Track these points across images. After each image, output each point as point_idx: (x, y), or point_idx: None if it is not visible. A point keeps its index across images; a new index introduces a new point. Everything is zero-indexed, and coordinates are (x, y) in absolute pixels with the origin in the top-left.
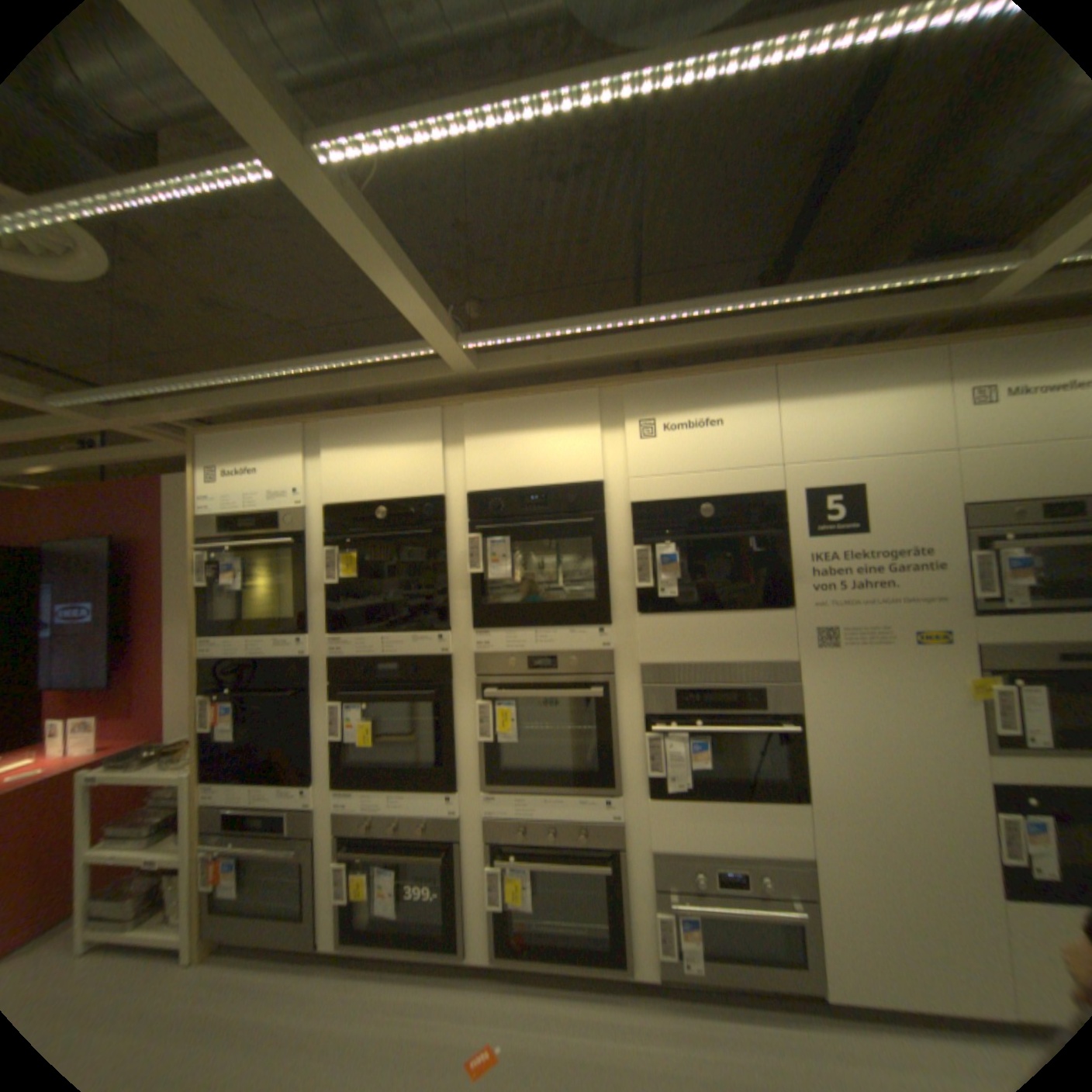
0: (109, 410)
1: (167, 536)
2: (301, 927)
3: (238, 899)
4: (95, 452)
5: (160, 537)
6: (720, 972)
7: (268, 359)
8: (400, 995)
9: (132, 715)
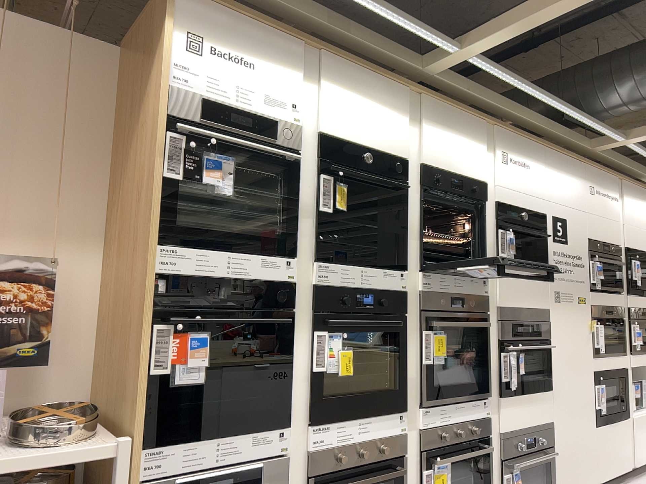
0: None
1: None
2: None
3: None
4: None
5: None
6: None
7: None
8: None
9: None
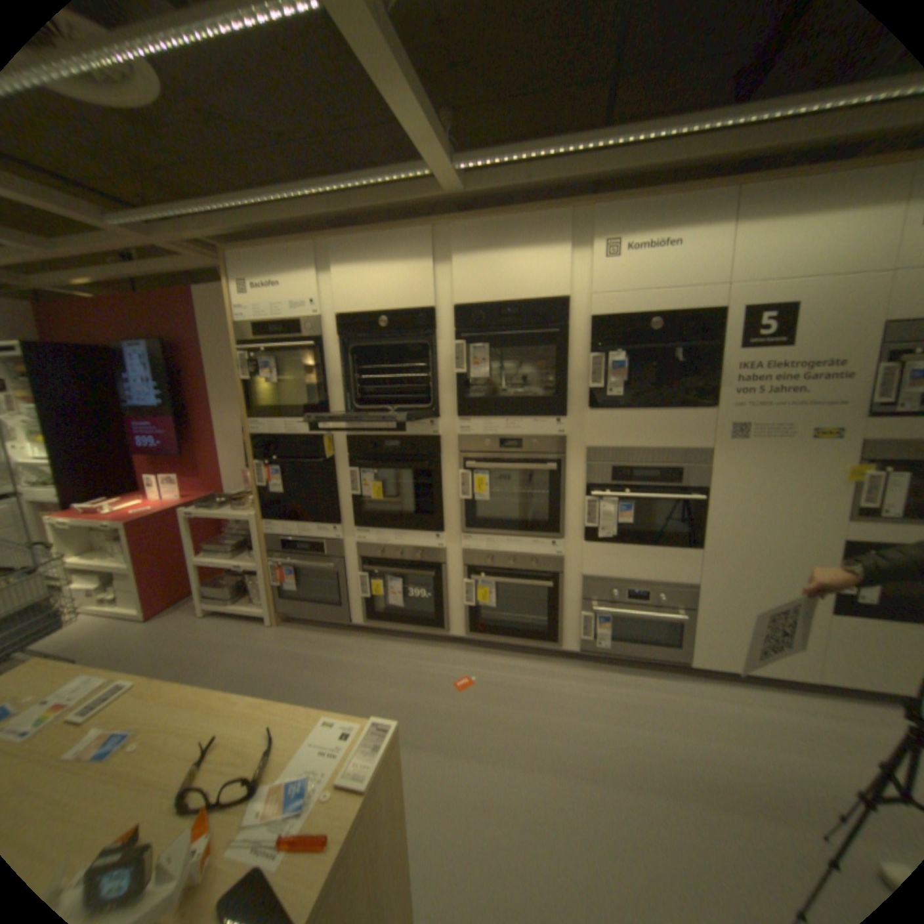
0: (151, 228)
1: (204, 339)
2: (340, 610)
3: (297, 592)
4: (136, 265)
5: (199, 339)
6: (621, 649)
7: (283, 179)
8: (408, 650)
9: (199, 475)
